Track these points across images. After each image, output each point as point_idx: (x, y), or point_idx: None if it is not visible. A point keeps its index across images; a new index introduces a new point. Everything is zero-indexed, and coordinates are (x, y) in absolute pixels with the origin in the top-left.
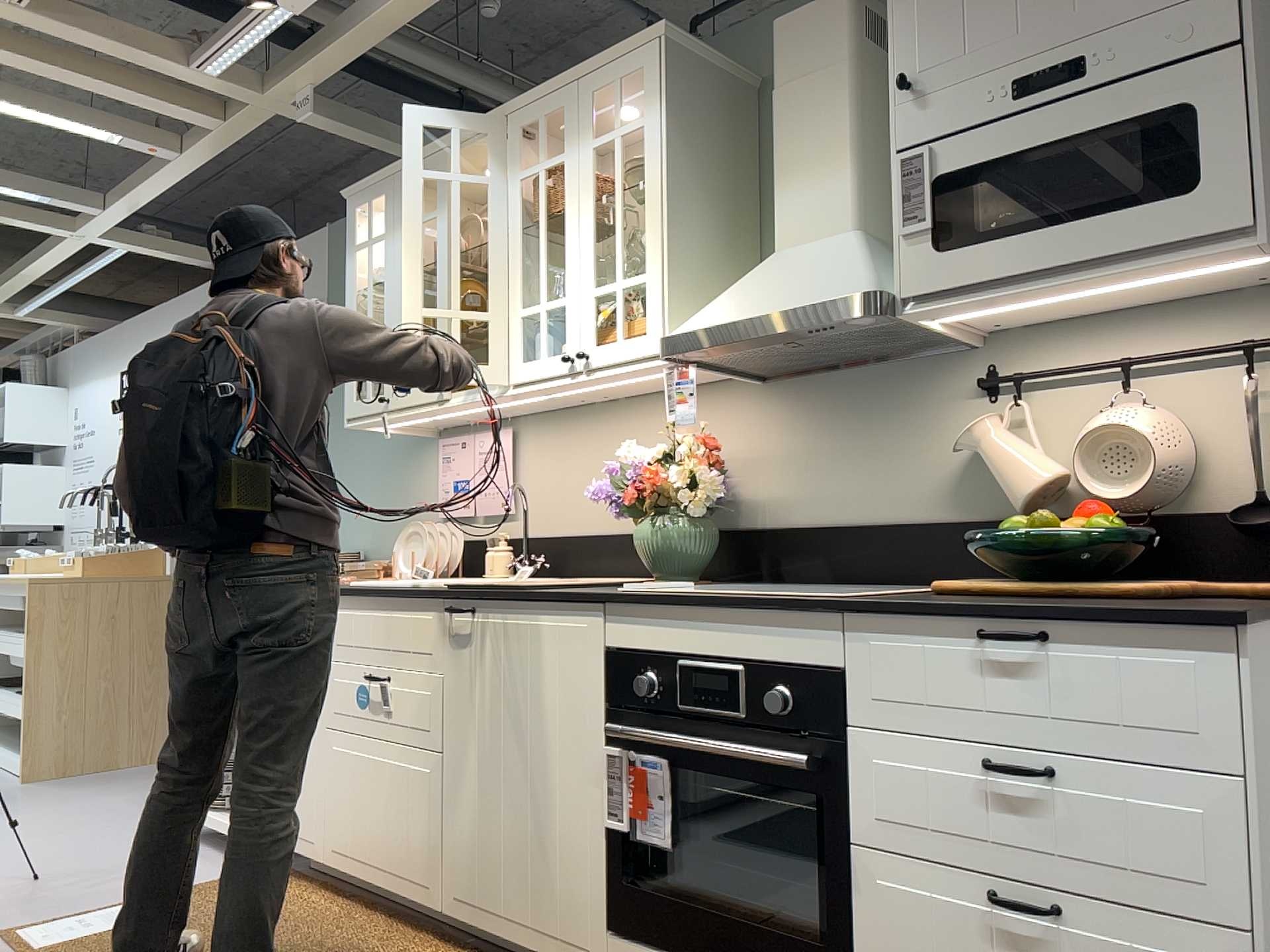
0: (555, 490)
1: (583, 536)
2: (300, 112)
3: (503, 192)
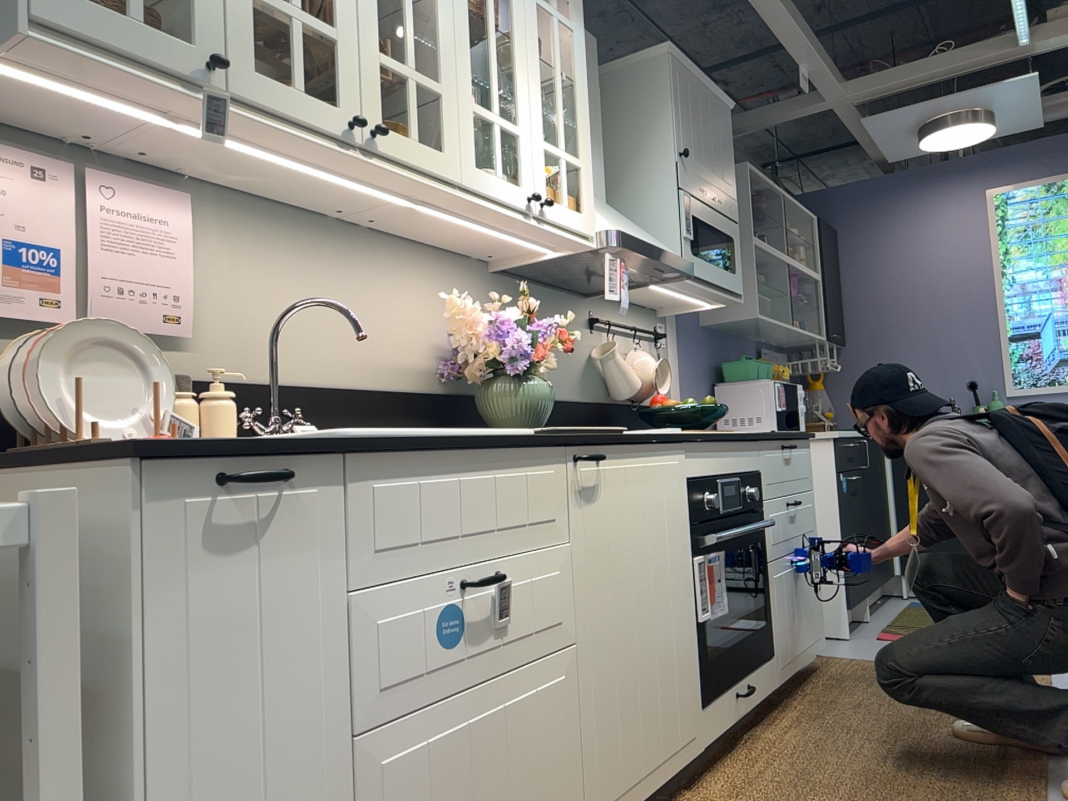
0: (267, 317)
1: (321, 388)
2: None
3: None
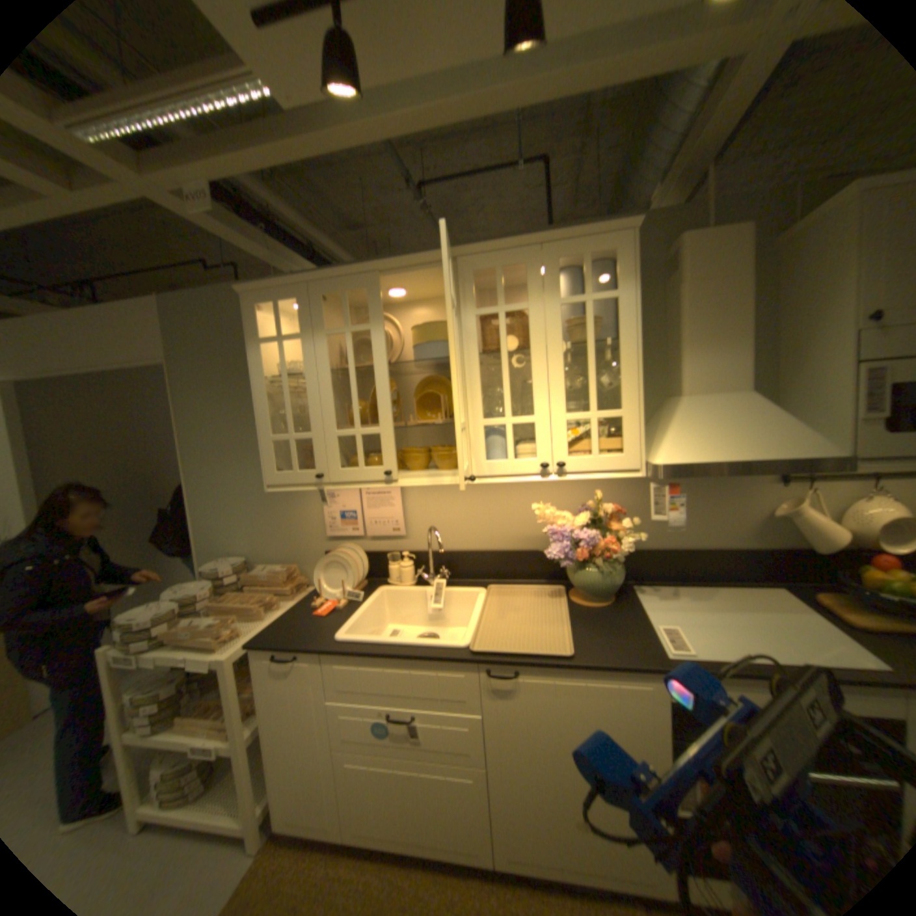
0: (443, 522)
1: (474, 552)
2: (187, 203)
3: (455, 323)
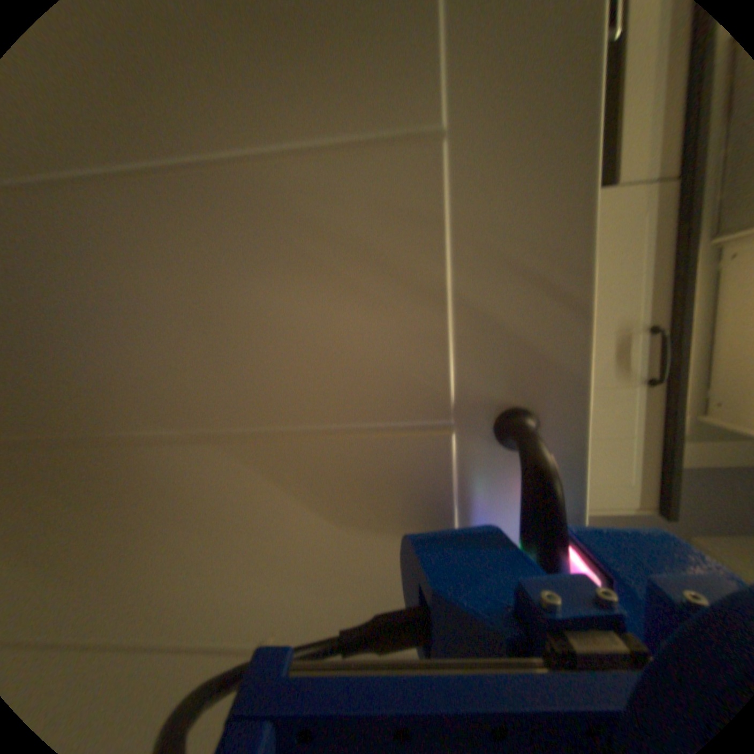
0: None
1: None
2: None
3: None
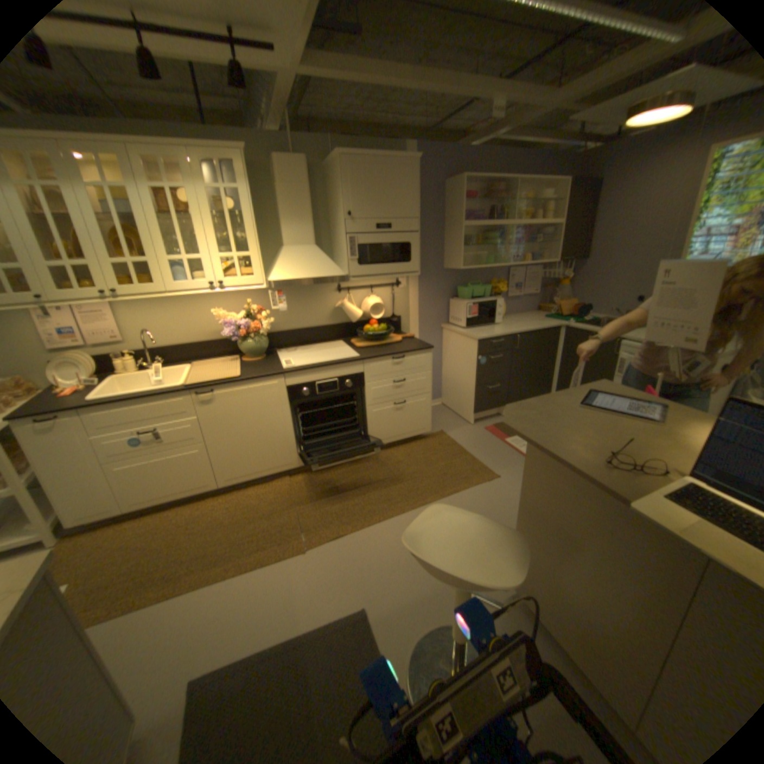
0: (152, 328)
1: (179, 346)
2: None
3: (134, 191)
